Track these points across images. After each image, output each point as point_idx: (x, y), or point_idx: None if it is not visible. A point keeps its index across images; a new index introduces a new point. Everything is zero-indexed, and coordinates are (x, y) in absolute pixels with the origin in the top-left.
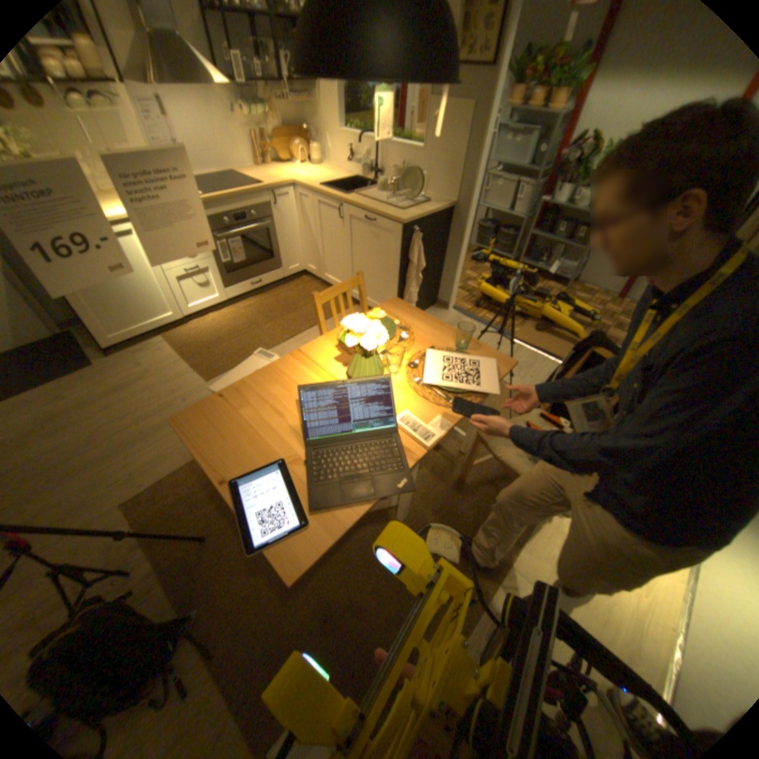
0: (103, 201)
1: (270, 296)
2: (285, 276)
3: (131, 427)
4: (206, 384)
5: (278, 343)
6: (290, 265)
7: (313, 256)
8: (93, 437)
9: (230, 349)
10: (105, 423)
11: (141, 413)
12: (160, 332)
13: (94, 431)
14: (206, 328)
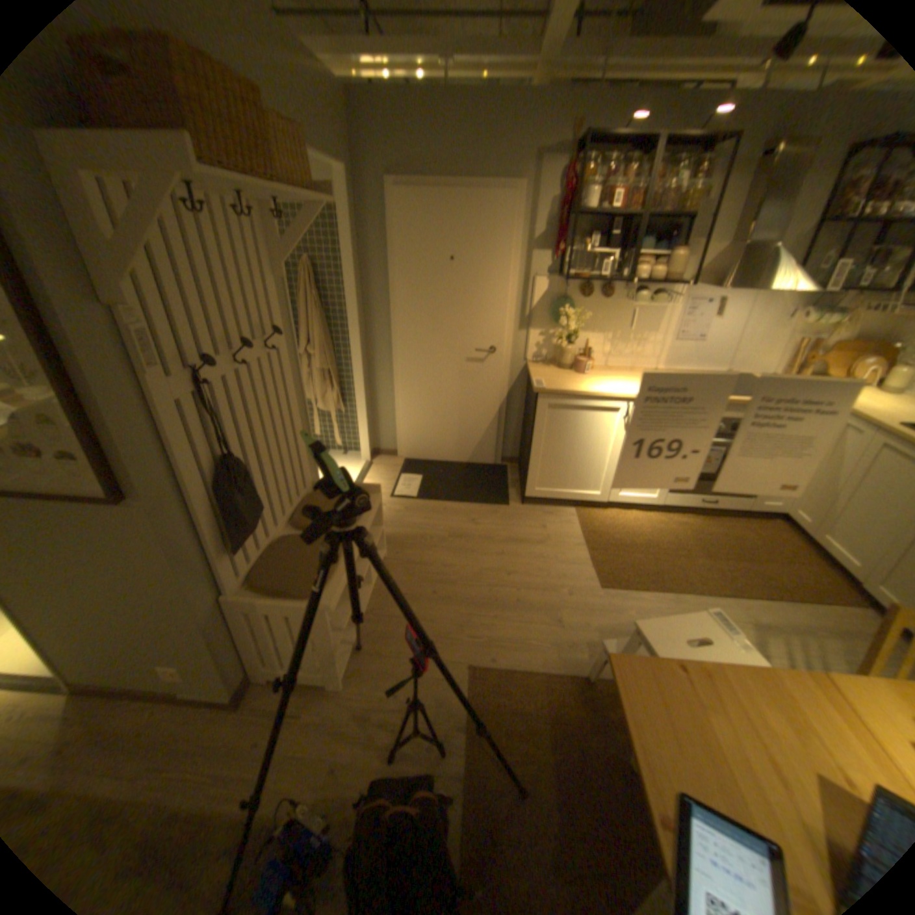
0: (608, 376)
1: (718, 524)
2: (754, 511)
3: (513, 589)
4: (601, 592)
5: (711, 594)
6: (769, 501)
7: (819, 505)
8: (480, 577)
9: (643, 565)
10: (495, 568)
11: (527, 580)
12: (576, 505)
13: (484, 571)
14: (624, 525)
